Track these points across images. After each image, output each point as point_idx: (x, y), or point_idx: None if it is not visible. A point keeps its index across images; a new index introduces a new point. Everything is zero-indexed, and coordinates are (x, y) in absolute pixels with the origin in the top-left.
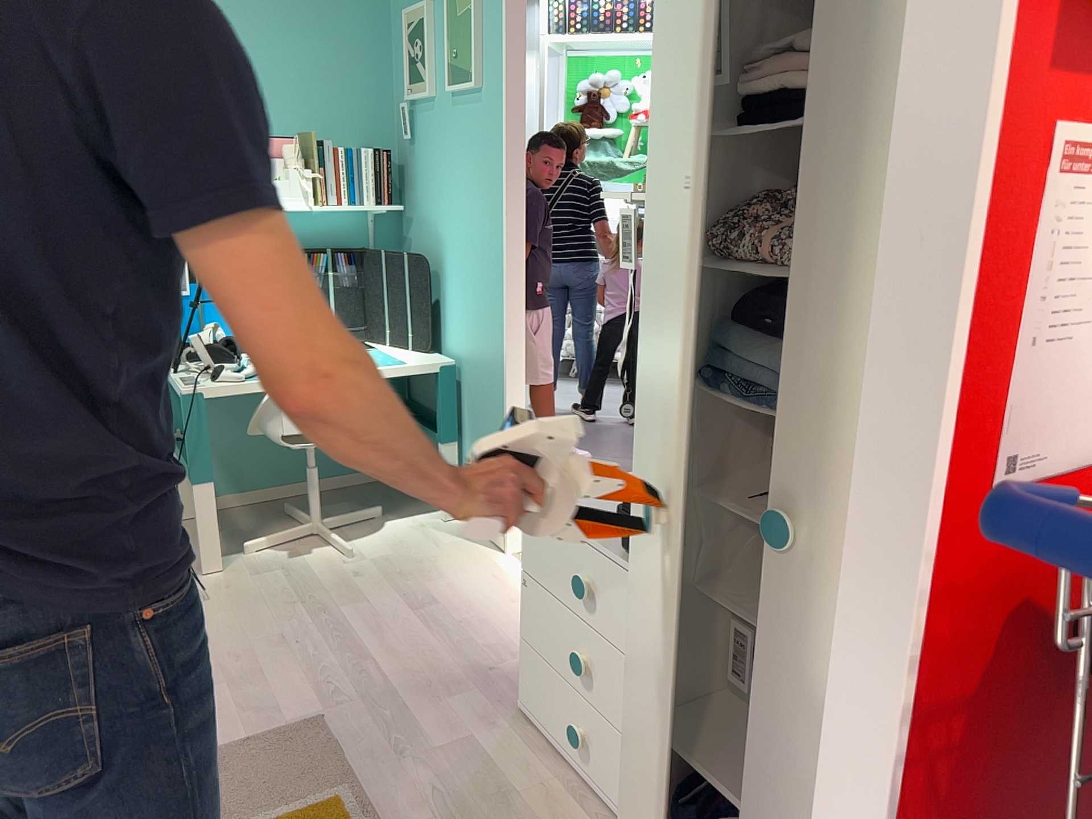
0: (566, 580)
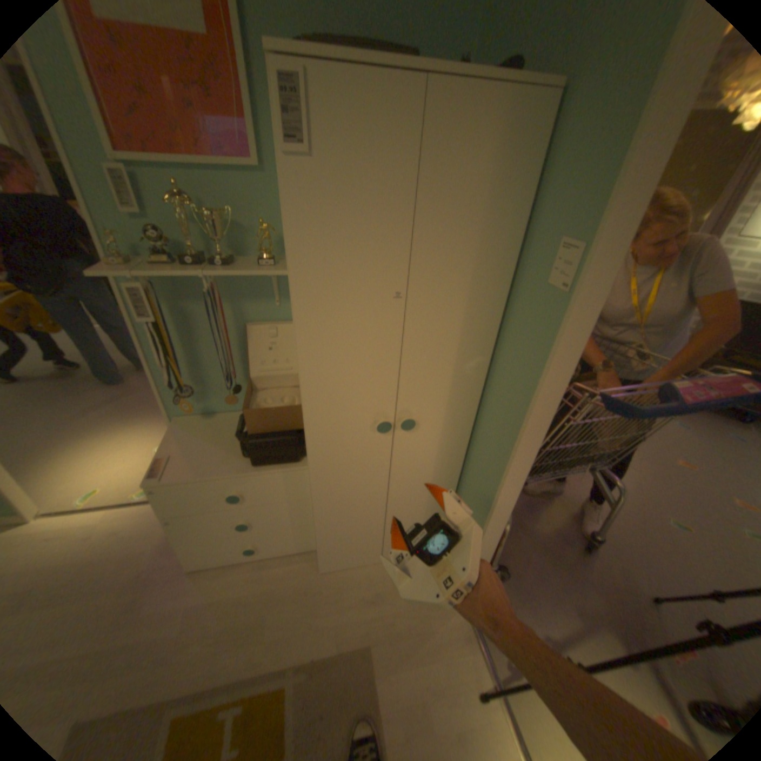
0: (211, 503)
